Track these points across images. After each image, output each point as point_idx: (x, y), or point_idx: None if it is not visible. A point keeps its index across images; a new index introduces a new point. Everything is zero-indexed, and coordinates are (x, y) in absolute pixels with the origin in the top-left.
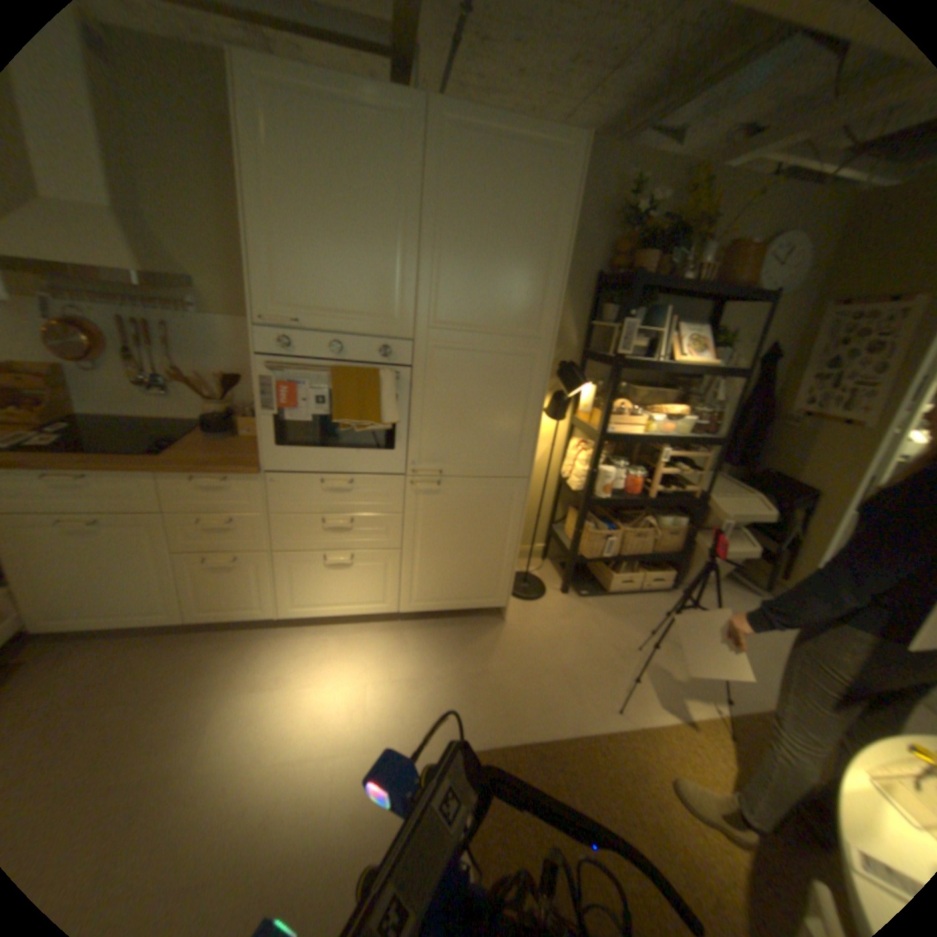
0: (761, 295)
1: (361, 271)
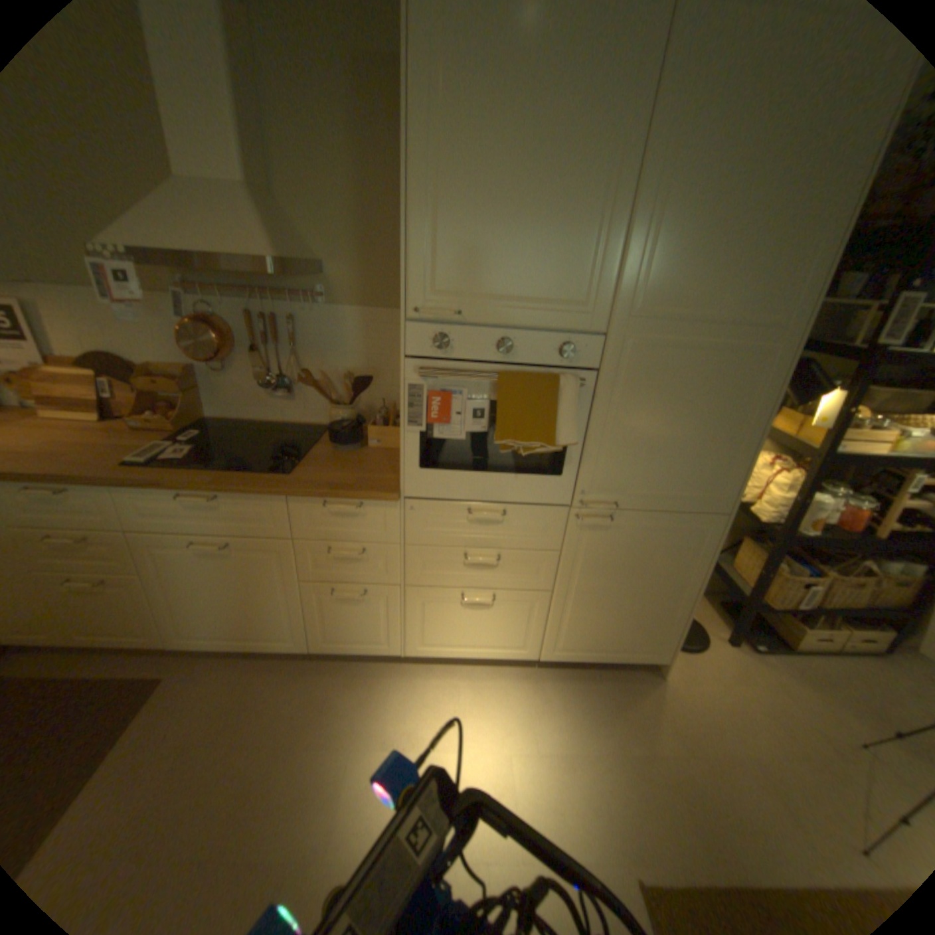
0: None
1: (548, 240)
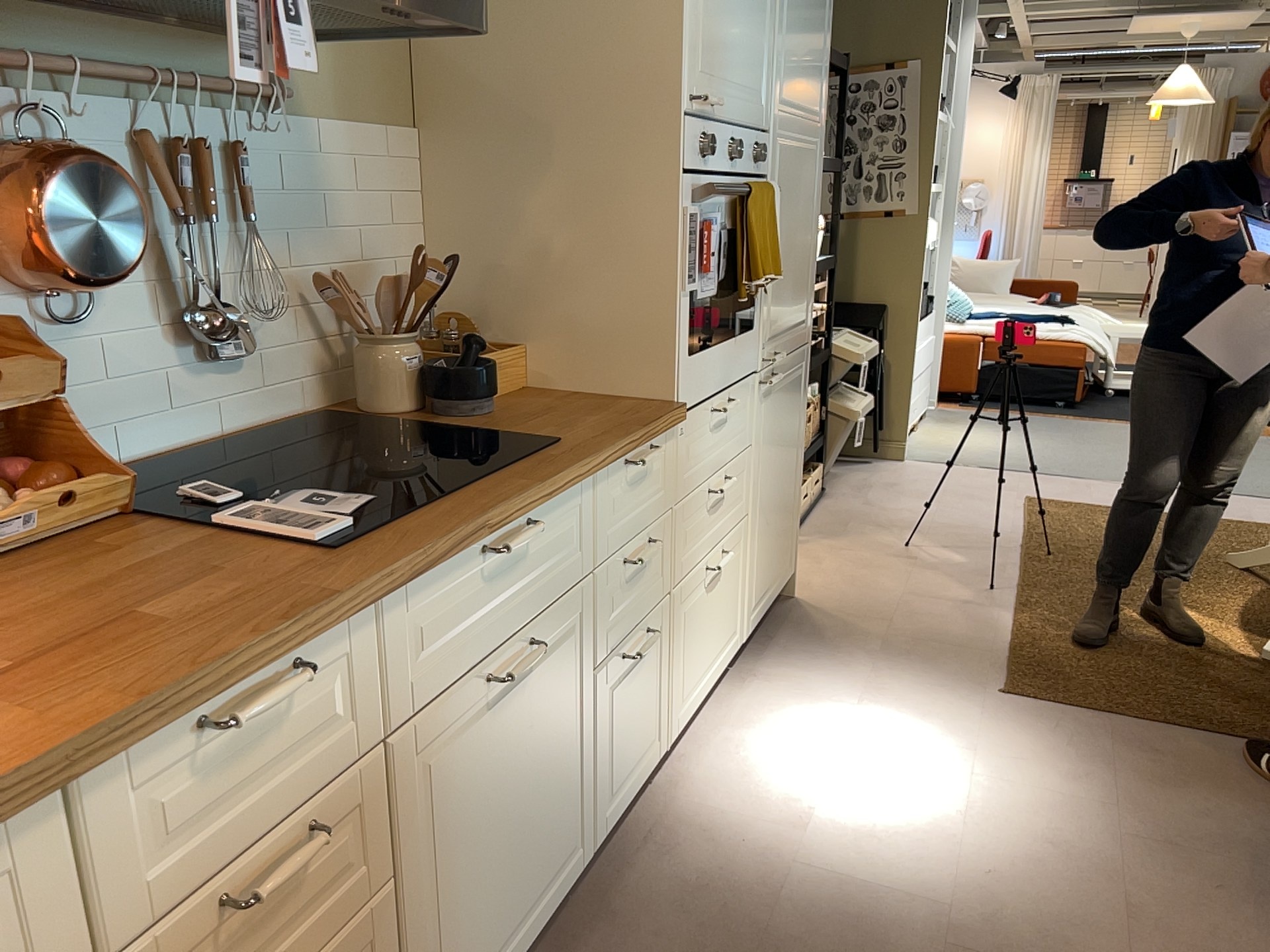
0: None
1: (749, 23)
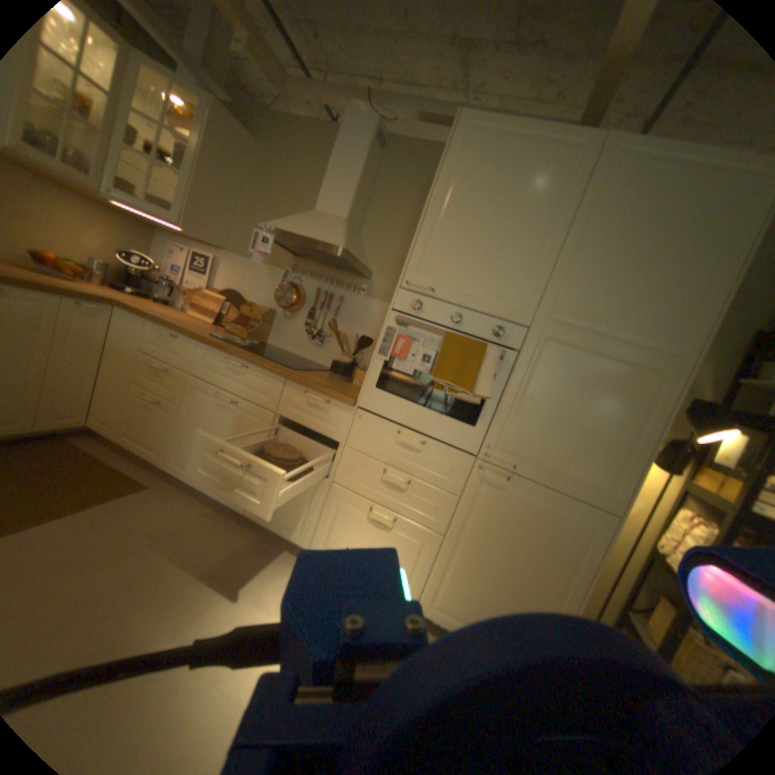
0: None
1: (500, 260)
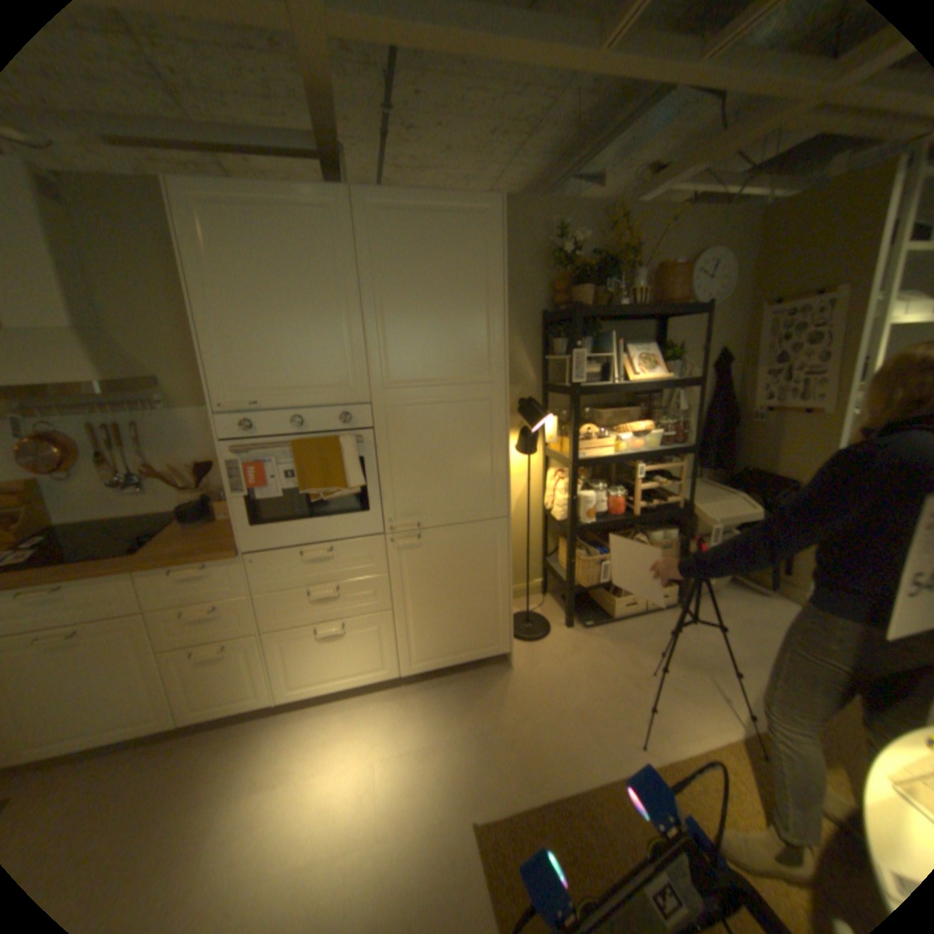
0: (695, 308)
1: (309, 348)
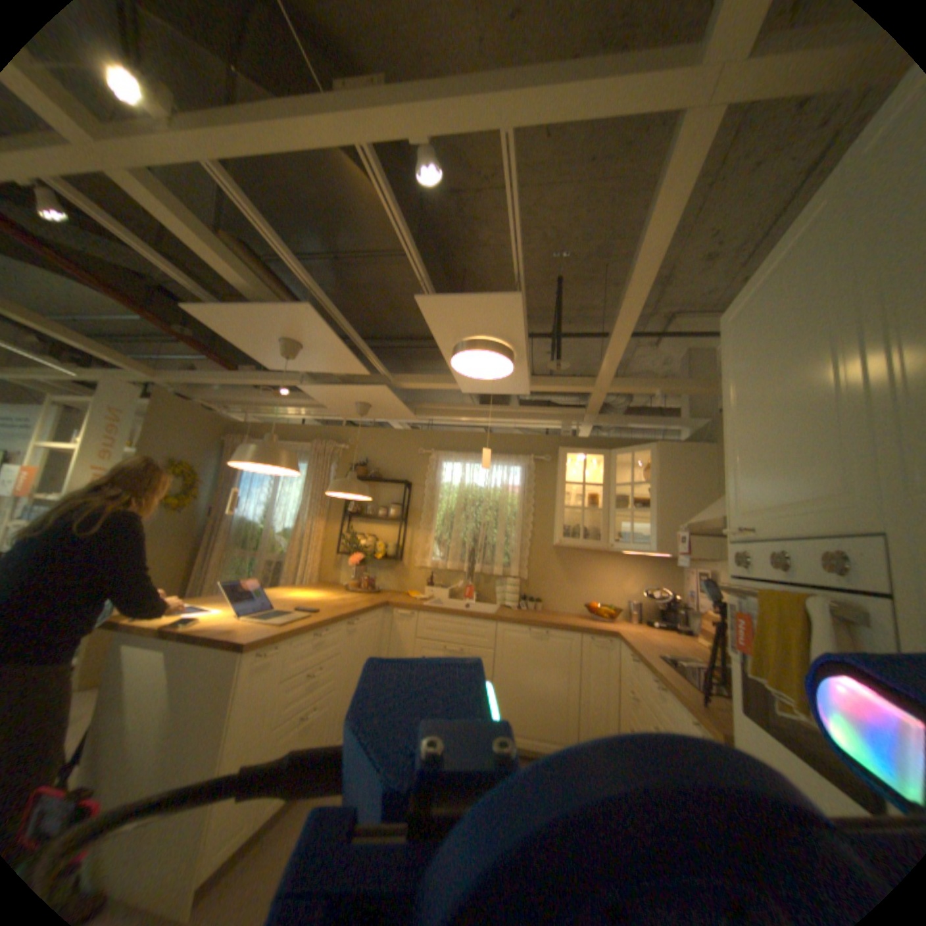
0: None
1: (795, 440)
